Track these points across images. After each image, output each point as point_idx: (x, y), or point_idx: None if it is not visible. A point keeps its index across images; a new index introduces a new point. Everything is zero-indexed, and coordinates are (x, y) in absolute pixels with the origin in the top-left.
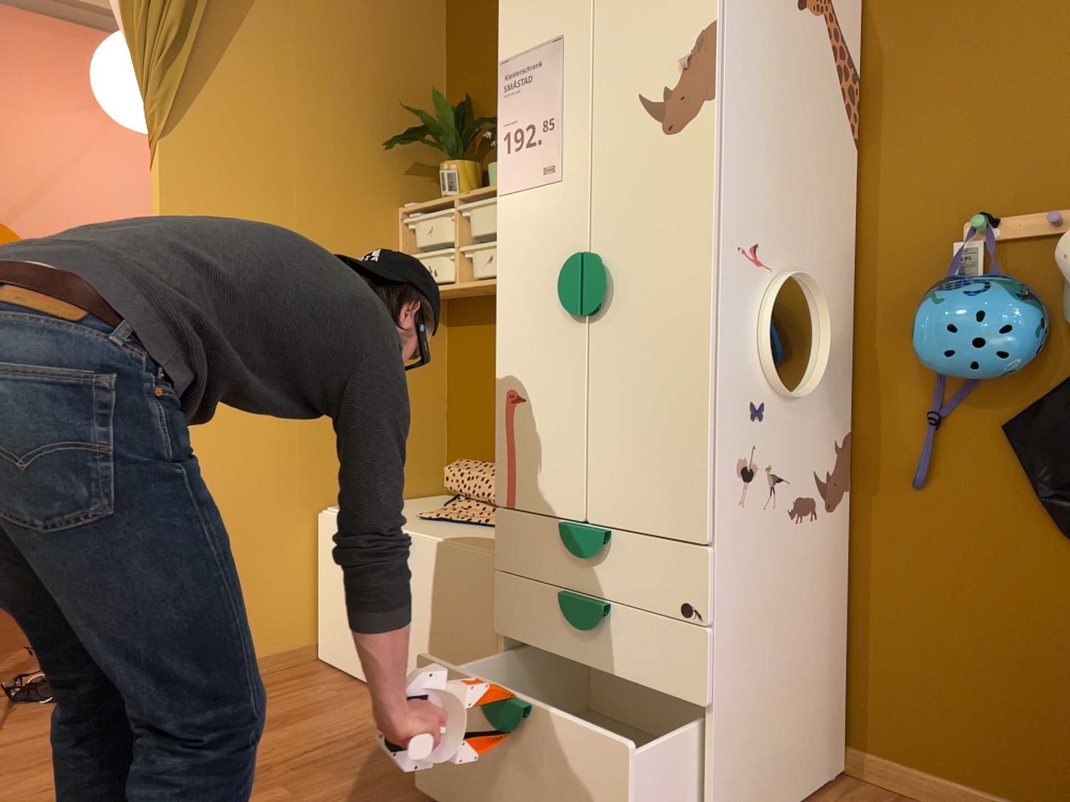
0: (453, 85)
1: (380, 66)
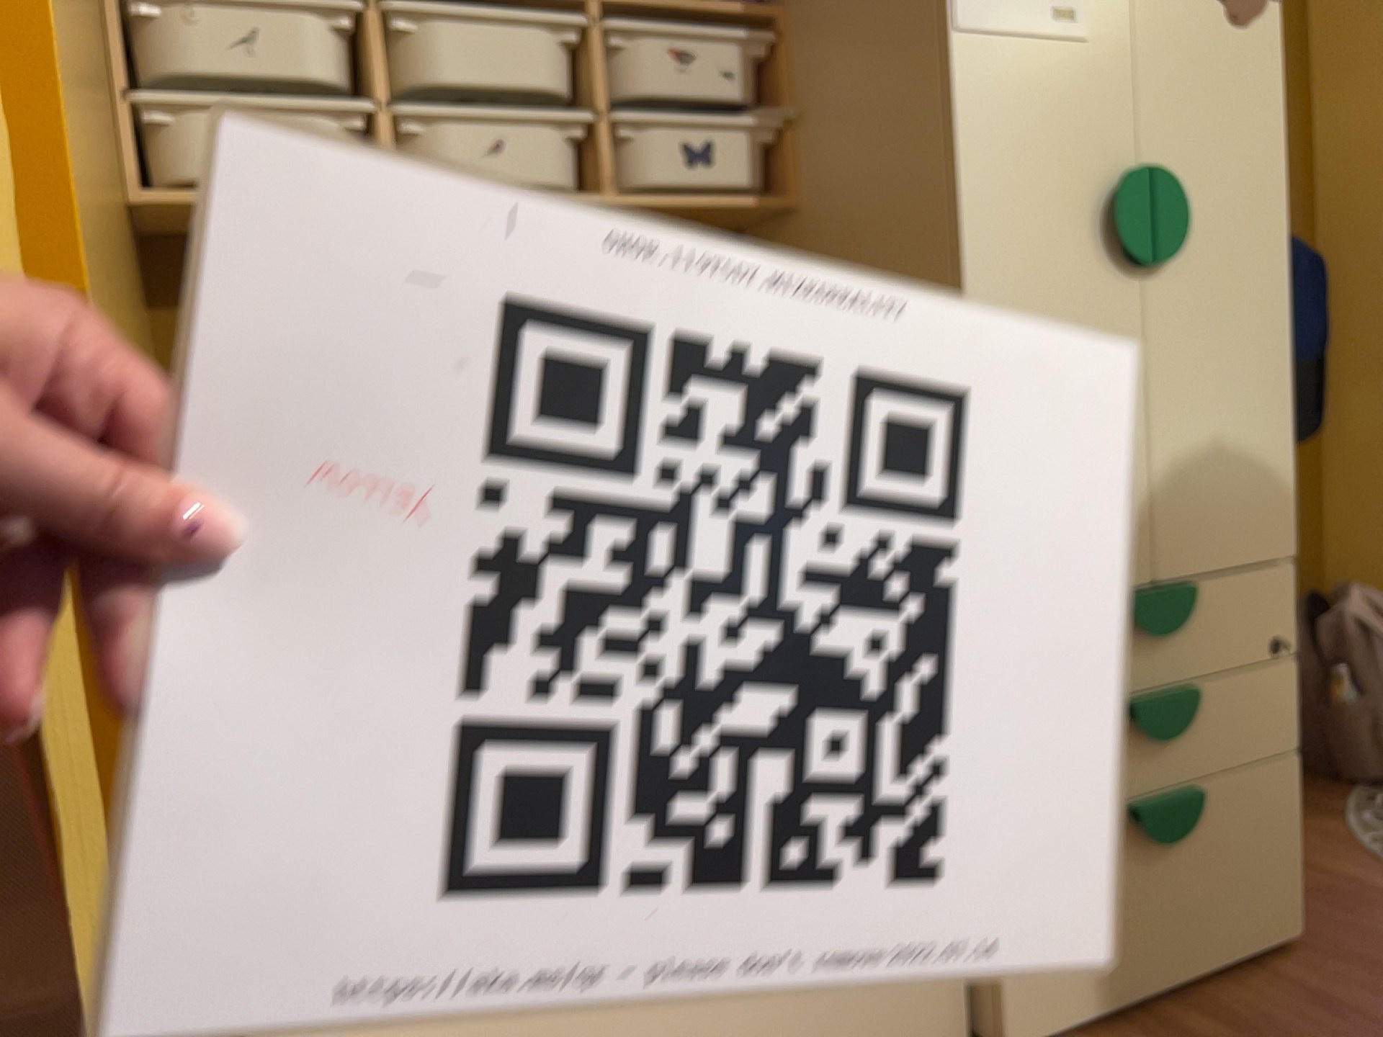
0: None
1: None
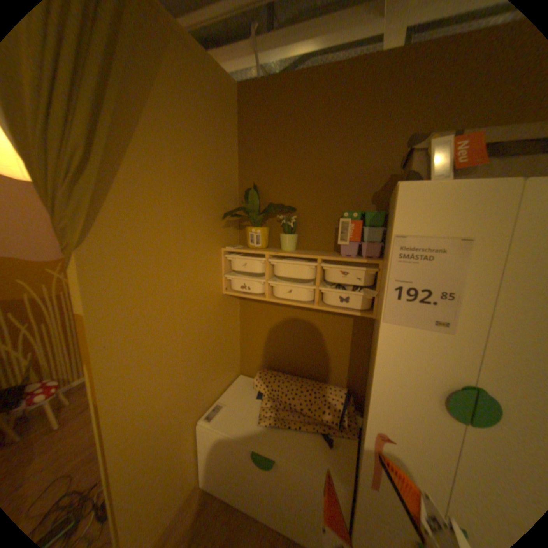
0: (243, 174)
1: (211, 165)
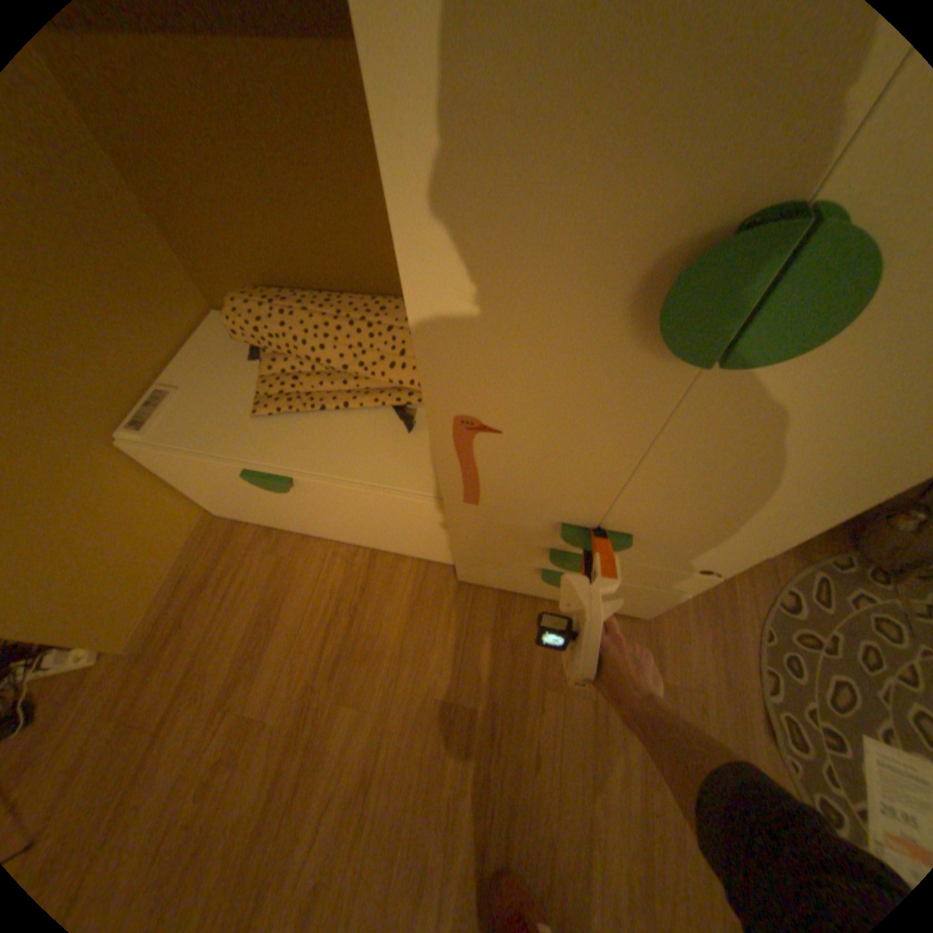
0: None
1: None
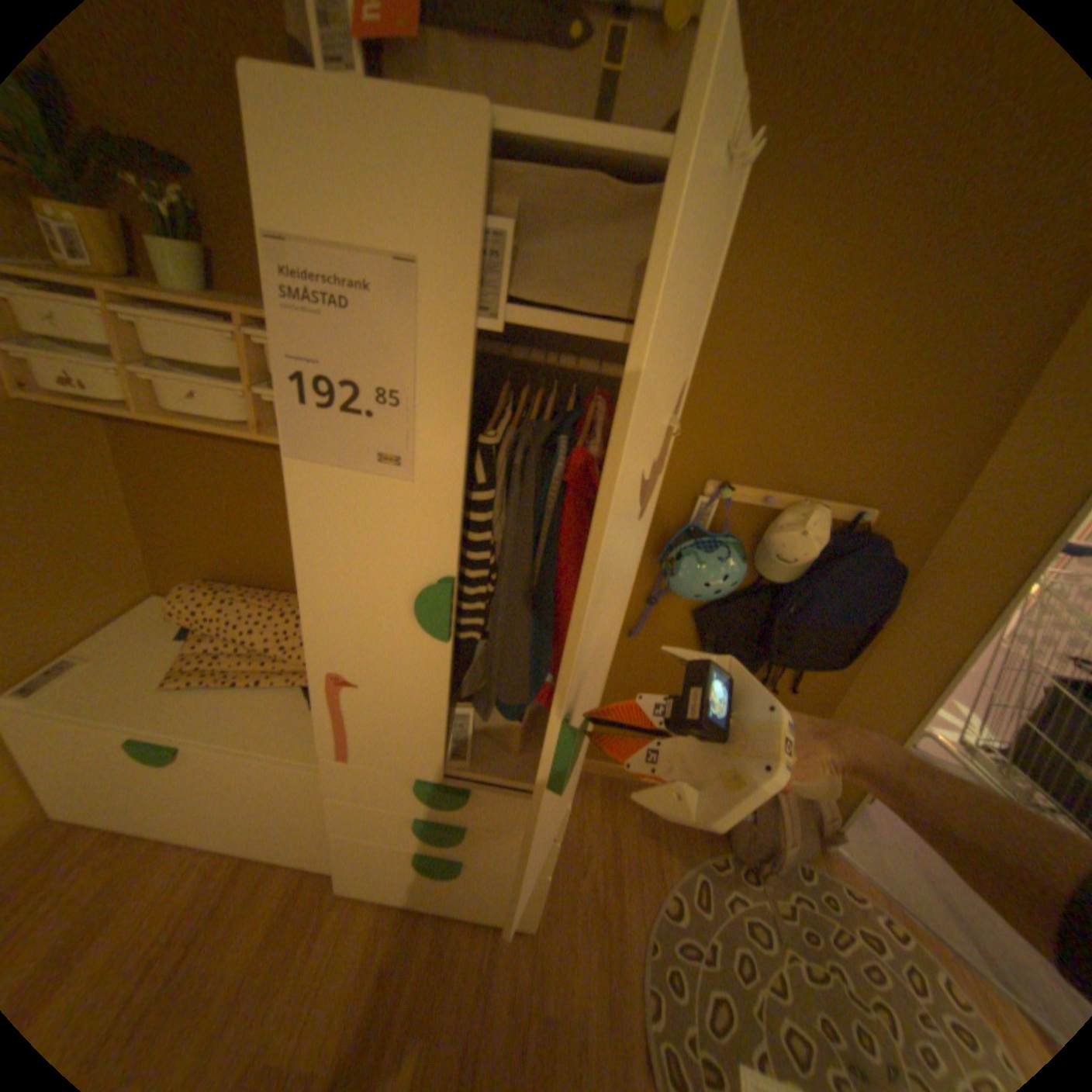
0: None
1: None
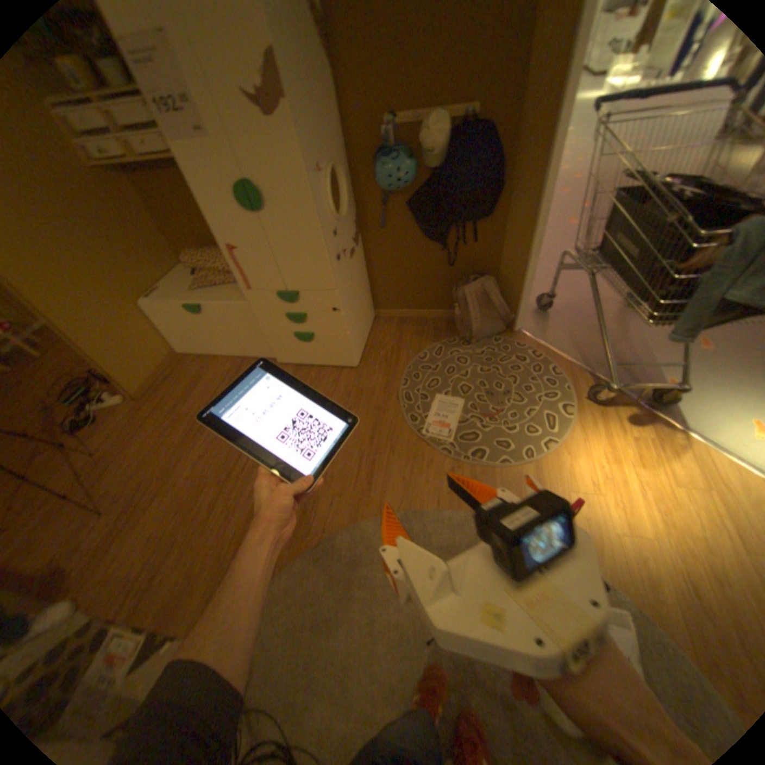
0: None
1: None
